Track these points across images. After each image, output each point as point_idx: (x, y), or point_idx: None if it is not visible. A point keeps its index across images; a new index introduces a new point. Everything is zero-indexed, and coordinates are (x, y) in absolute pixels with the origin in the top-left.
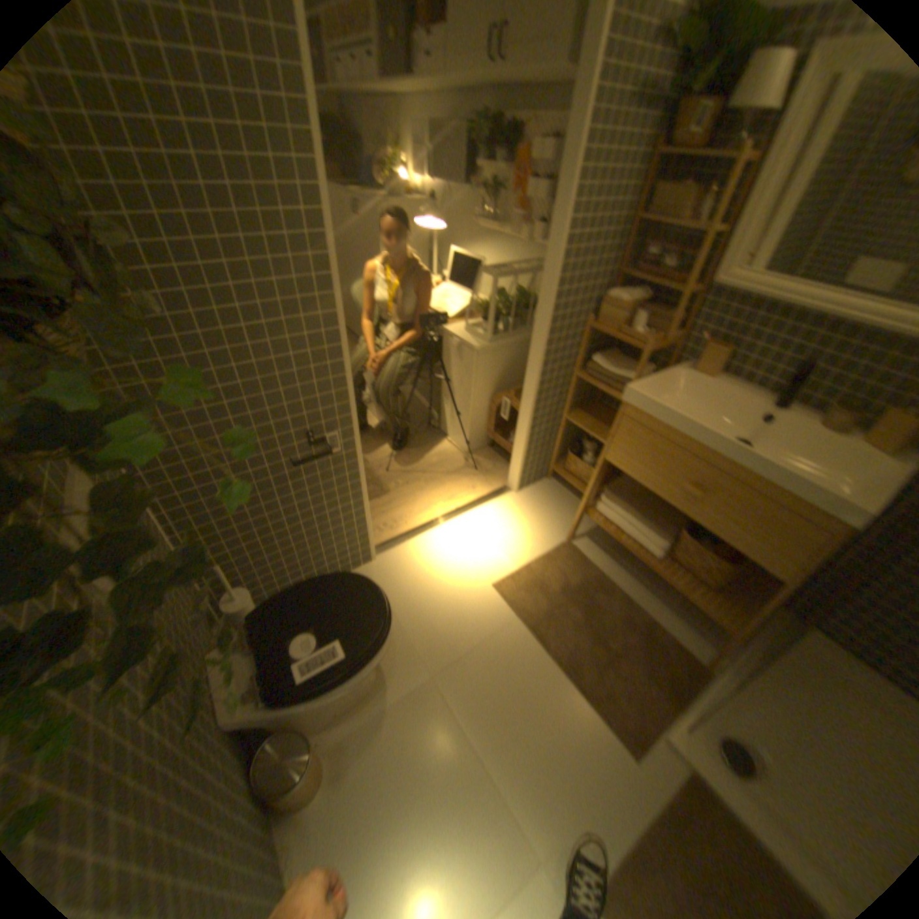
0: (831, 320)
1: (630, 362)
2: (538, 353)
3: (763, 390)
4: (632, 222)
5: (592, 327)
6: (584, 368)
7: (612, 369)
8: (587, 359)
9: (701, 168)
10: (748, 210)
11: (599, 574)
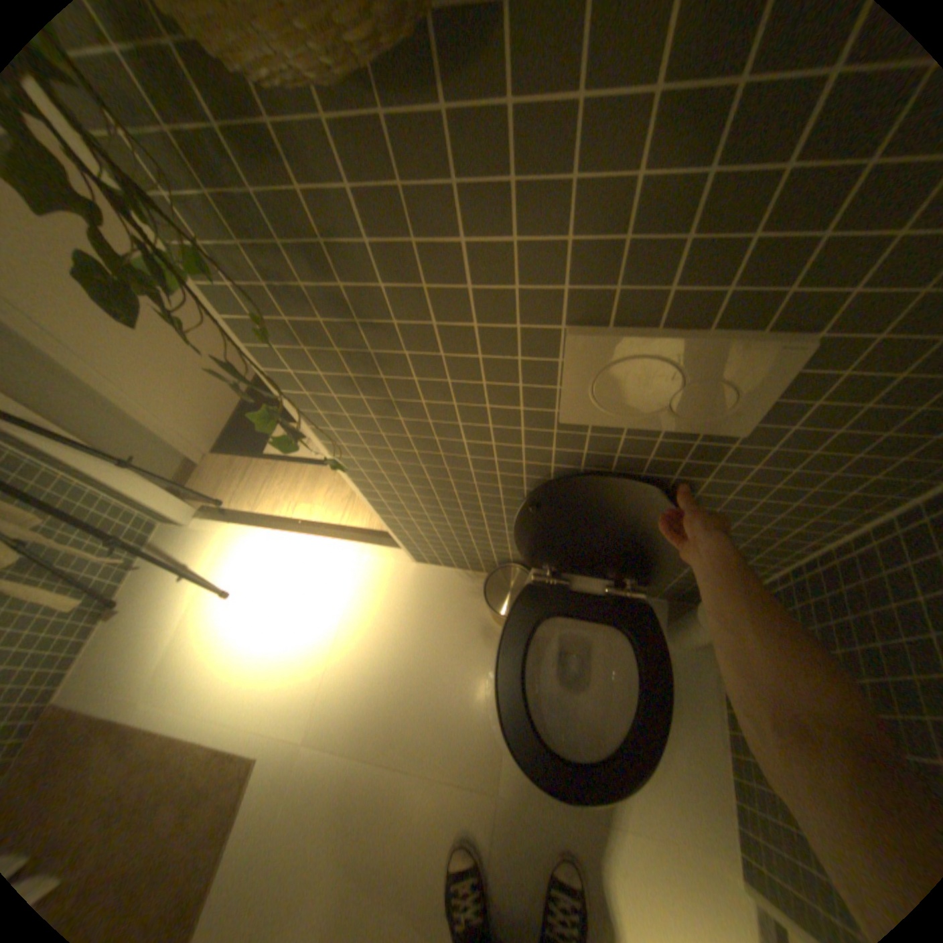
0: None
1: None
2: None
3: None
4: None
5: None
6: None
7: None
8: None
9: None
10: None
11: None
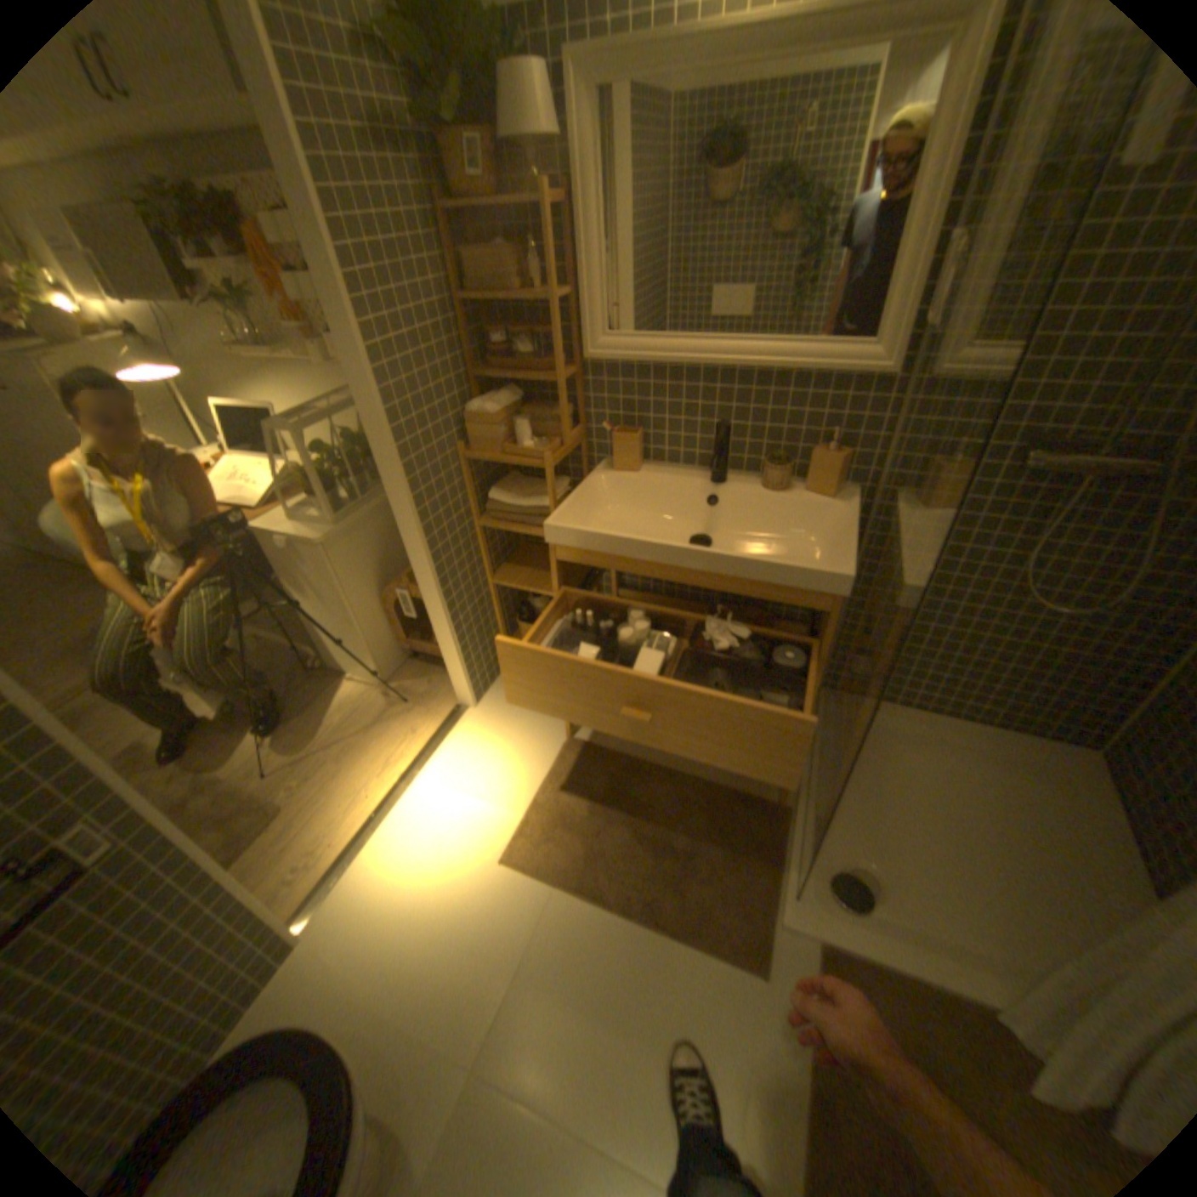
0: (723, 374)
1: (538, 484)
2: (411, 521)
3: (693, 470)
4: (454, 307)
5: (468, 458)
6: (487, 512)
7: (521, 502)
8: (485, 500)
9: (508, 222)
10: (583, 265)
11: (624, 761)
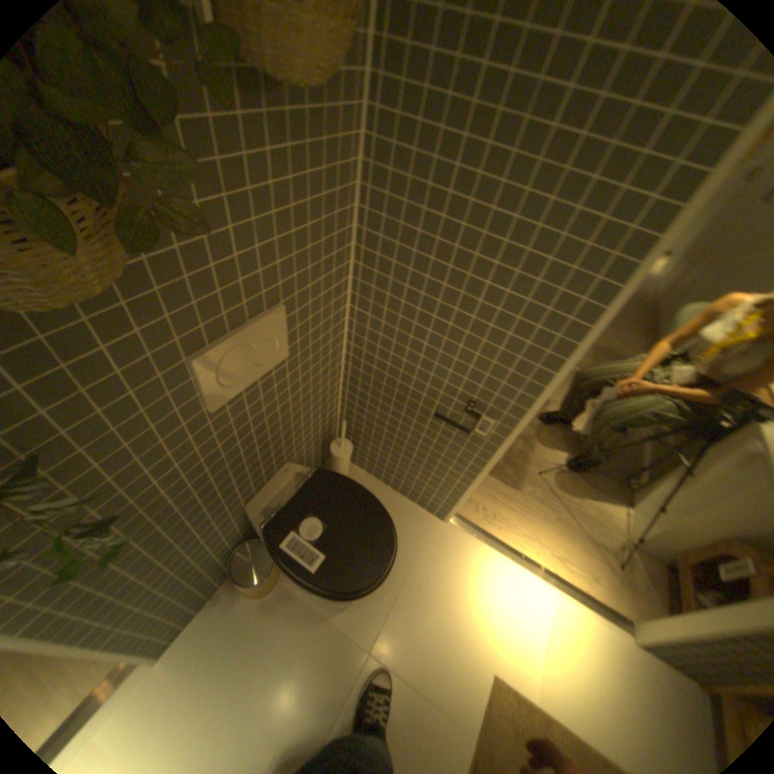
0: None
1: None
2: None
3: None
4: None
5: None
6: None
7: None
8: None
9: None
10: None
11: None
